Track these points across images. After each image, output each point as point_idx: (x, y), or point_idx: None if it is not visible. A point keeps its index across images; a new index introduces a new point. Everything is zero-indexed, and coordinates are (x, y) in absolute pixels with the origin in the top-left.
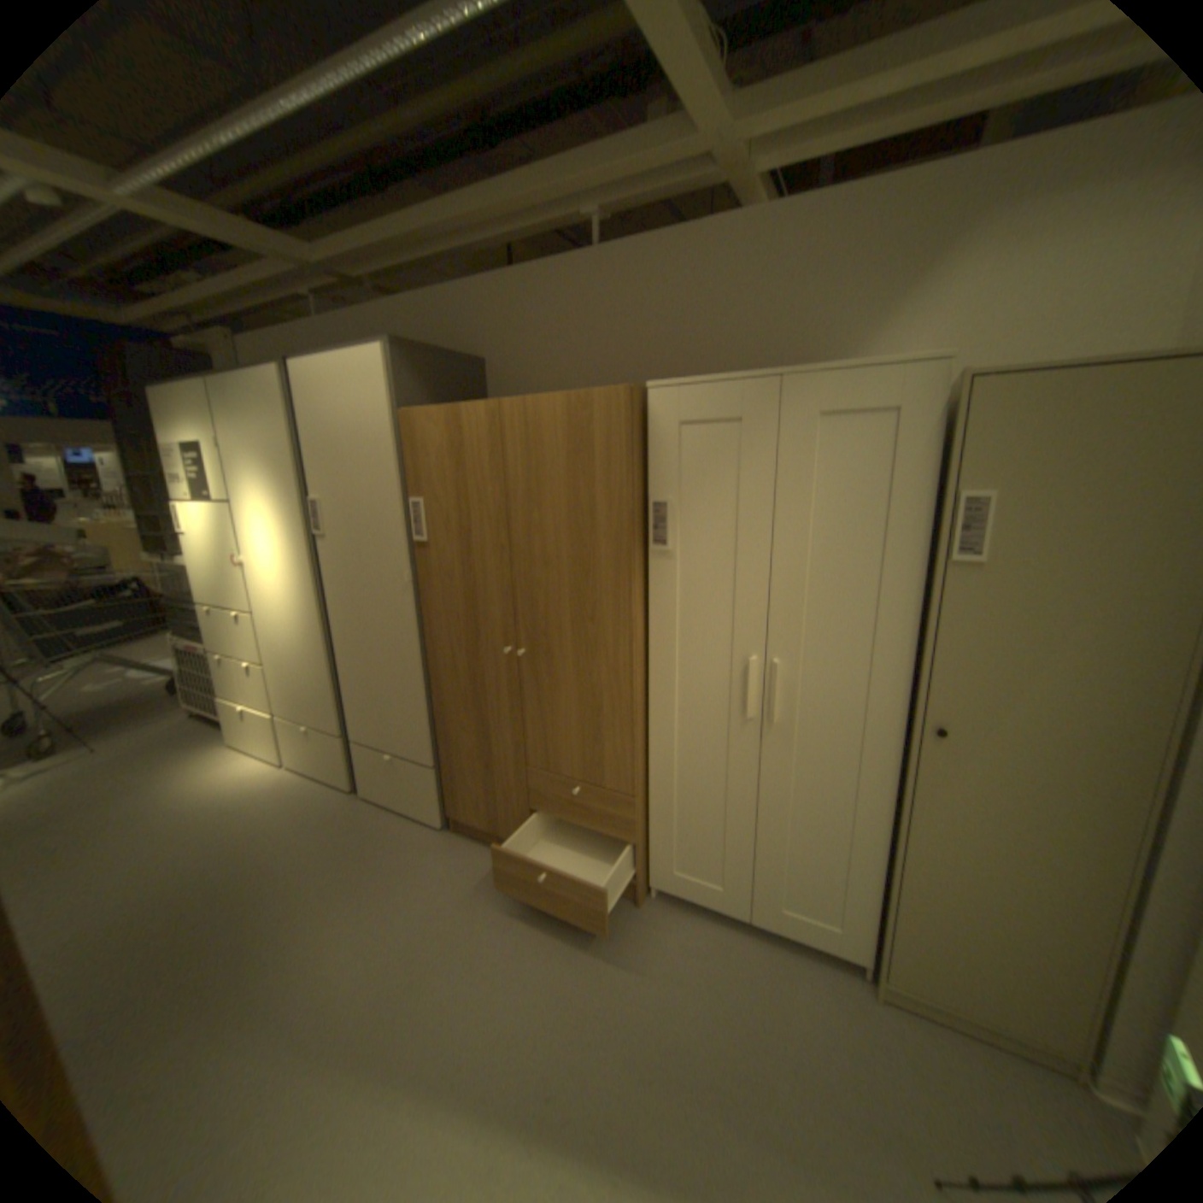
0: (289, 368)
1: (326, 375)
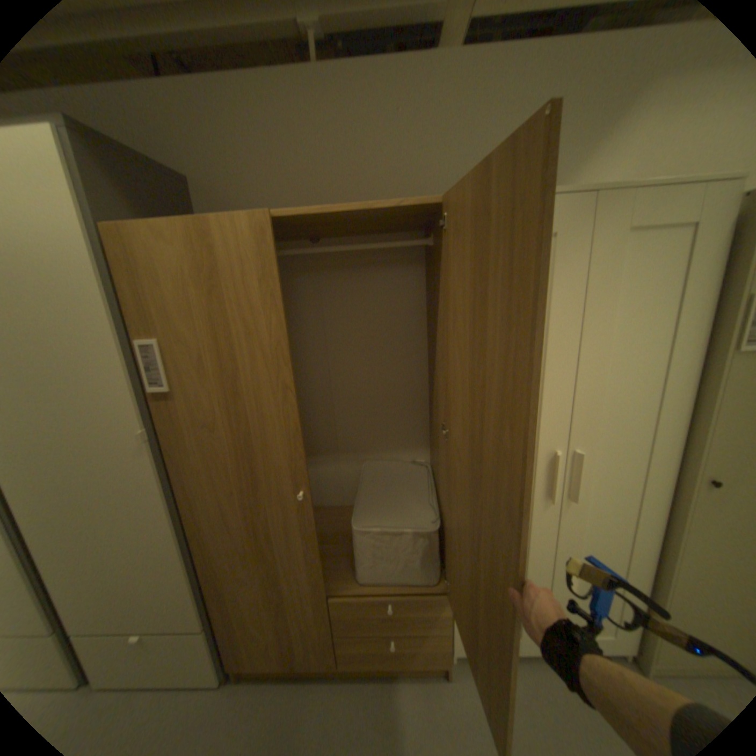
0: None
1: None
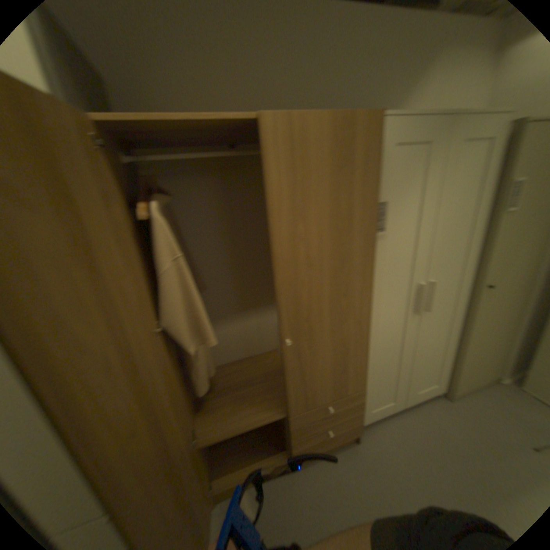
0: None
1: None
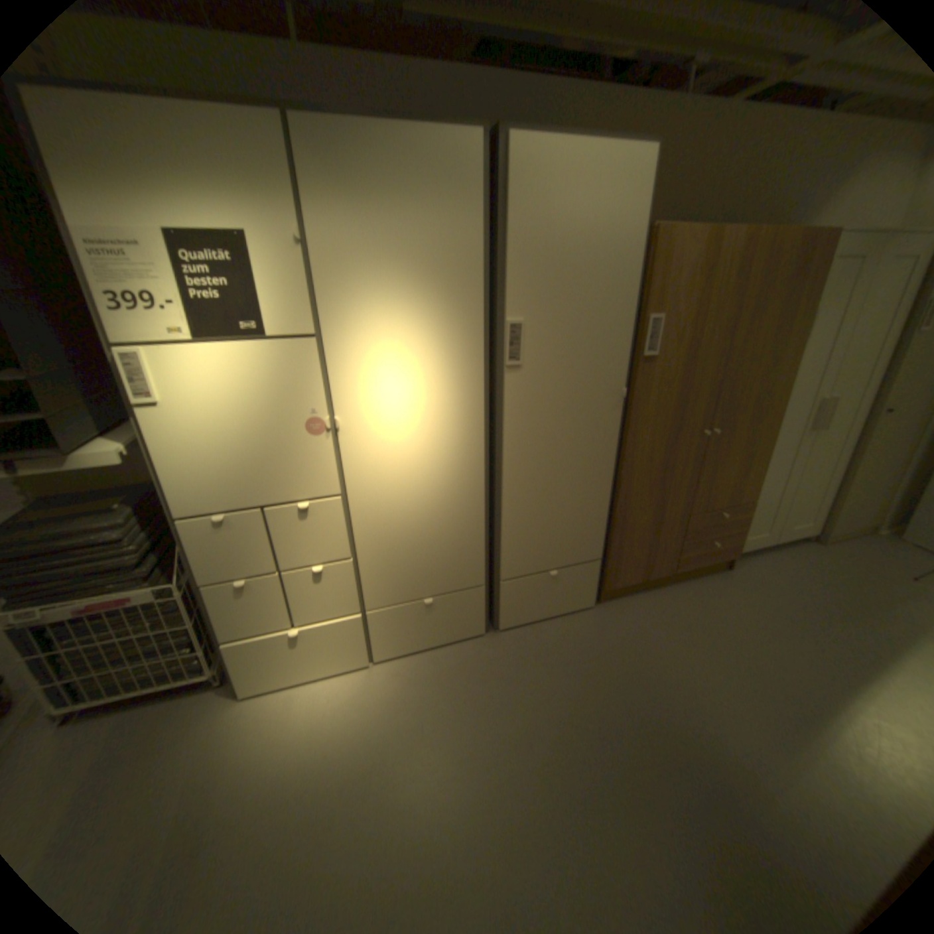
0: (513, 141)
1: (575, 164)
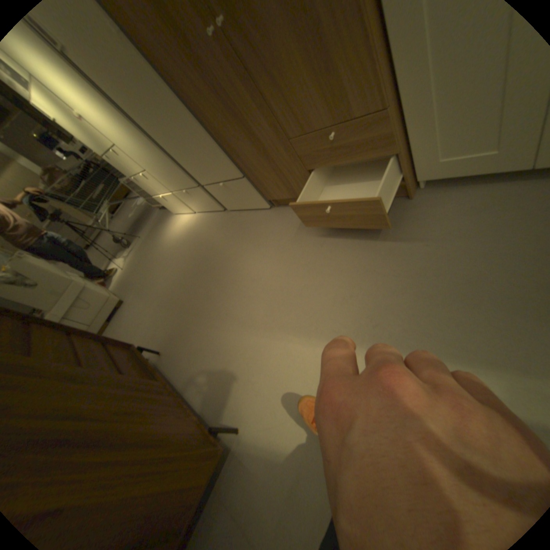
0: None
1: None
